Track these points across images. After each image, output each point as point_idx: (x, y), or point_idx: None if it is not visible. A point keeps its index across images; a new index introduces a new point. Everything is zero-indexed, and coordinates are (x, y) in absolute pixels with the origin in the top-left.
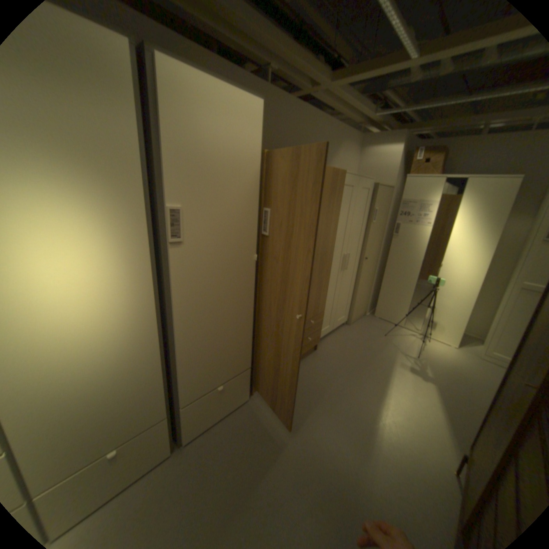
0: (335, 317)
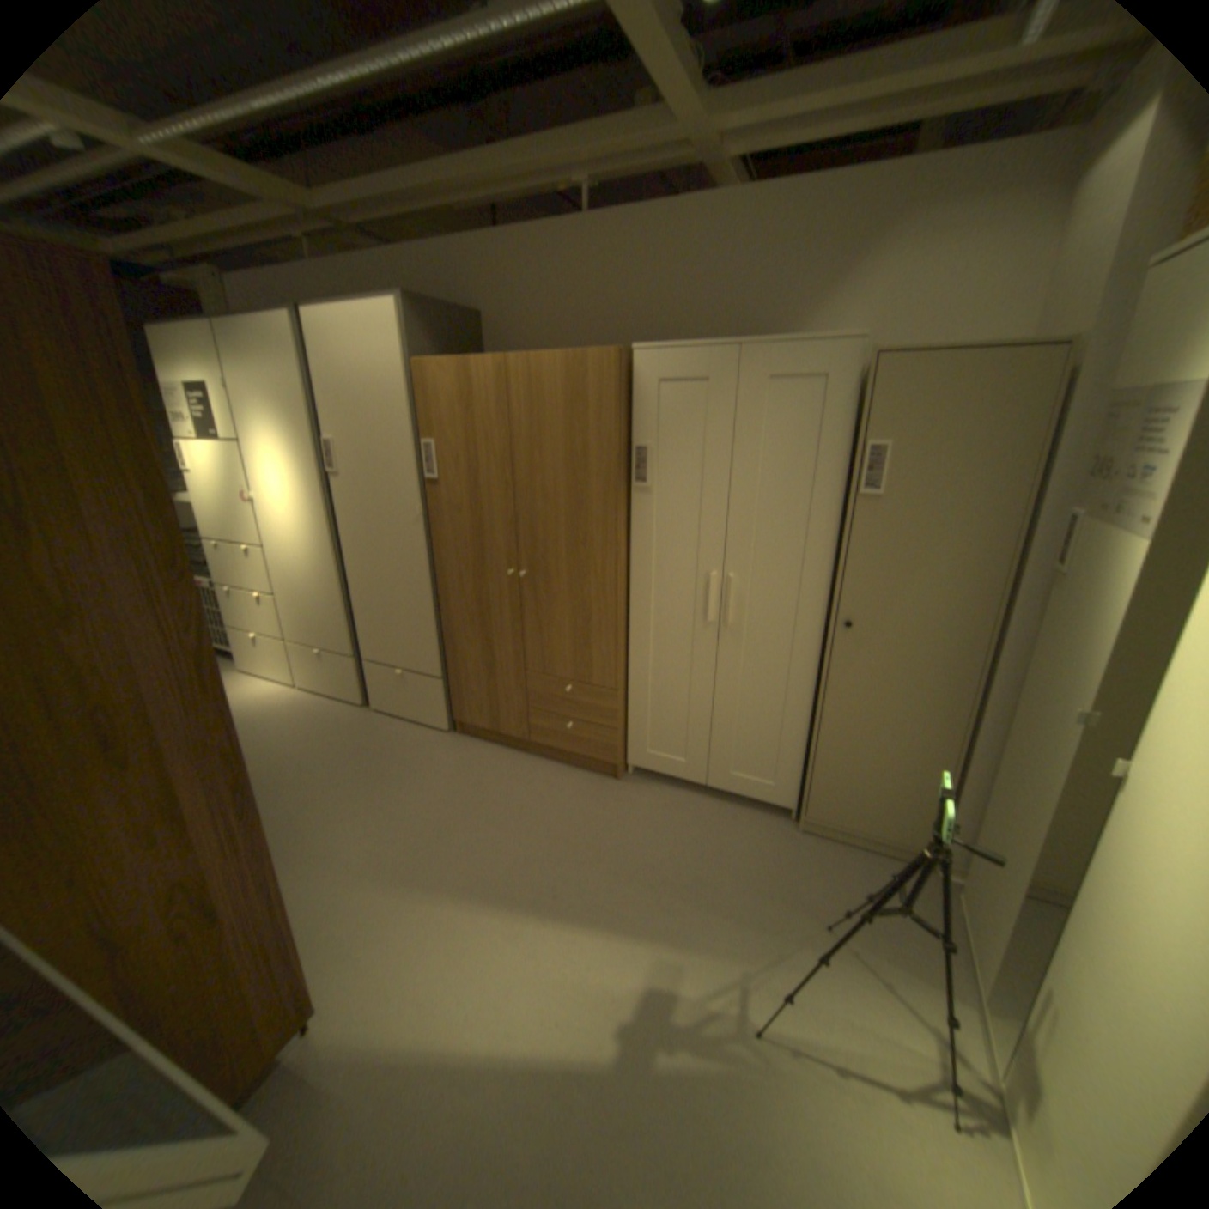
0: (714, 752)
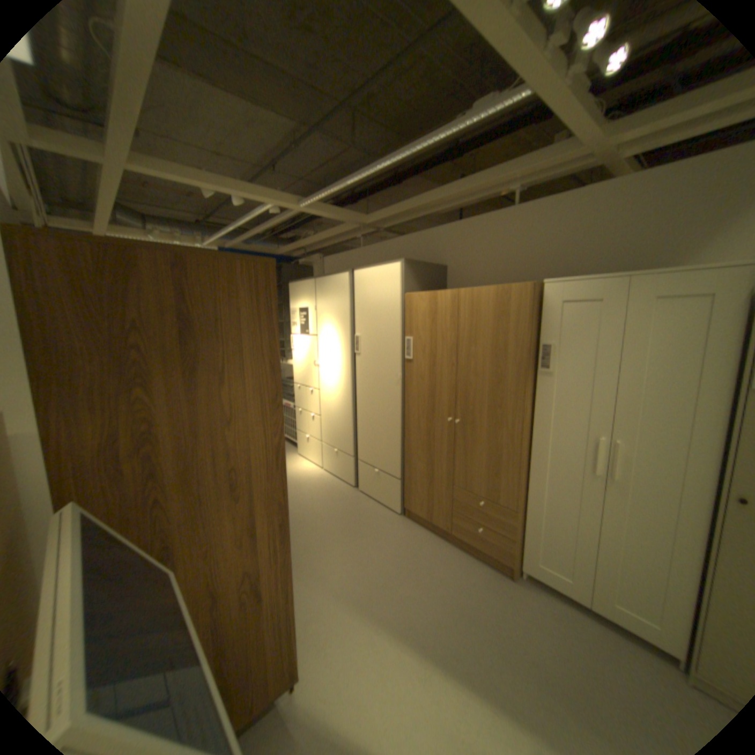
0: (600, 583)
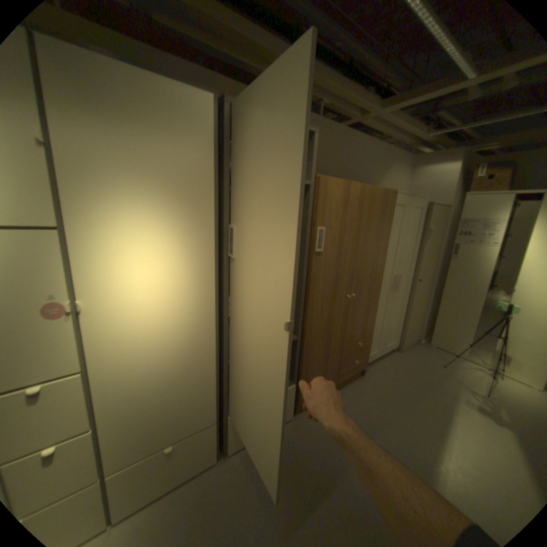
0: (386, 341)
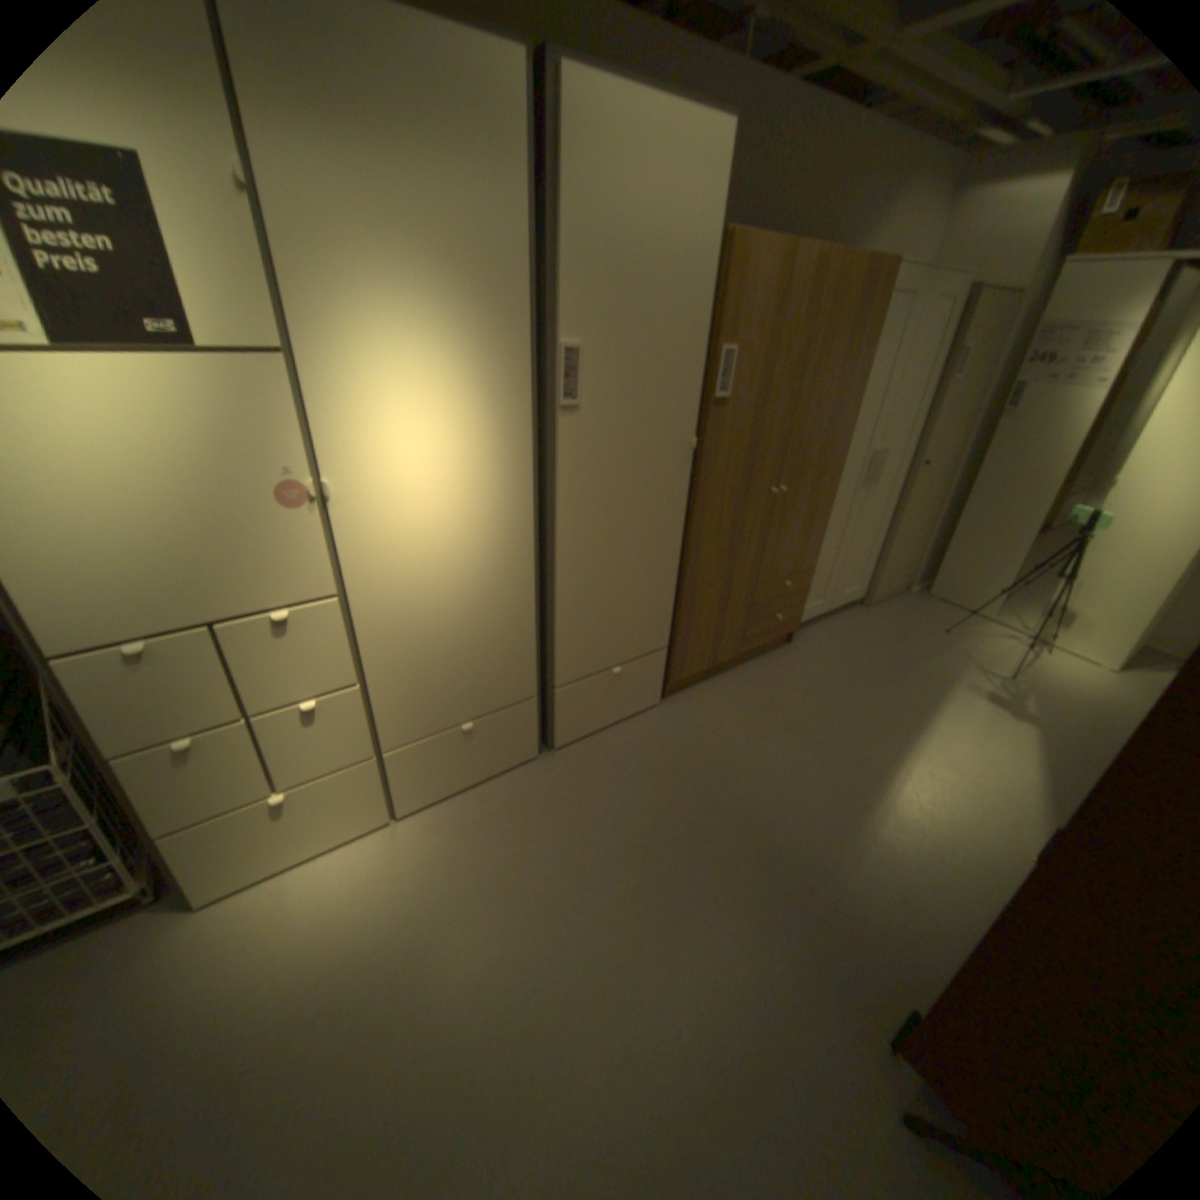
0: (840, 585)
